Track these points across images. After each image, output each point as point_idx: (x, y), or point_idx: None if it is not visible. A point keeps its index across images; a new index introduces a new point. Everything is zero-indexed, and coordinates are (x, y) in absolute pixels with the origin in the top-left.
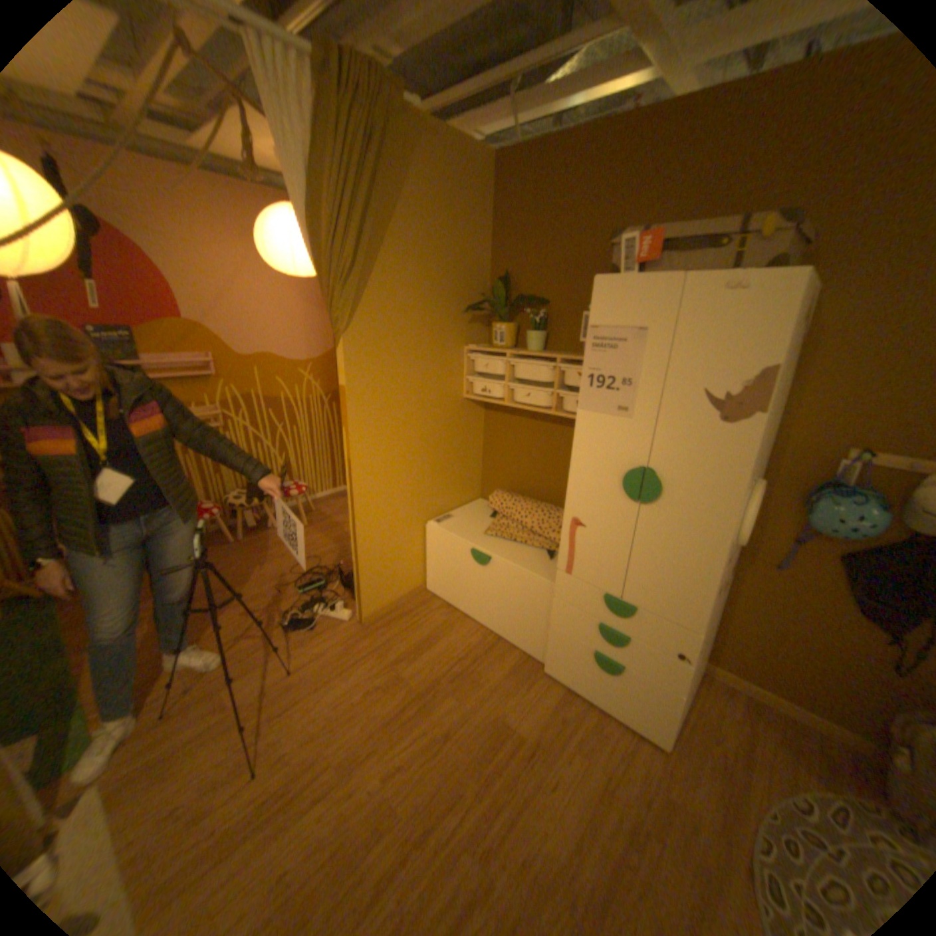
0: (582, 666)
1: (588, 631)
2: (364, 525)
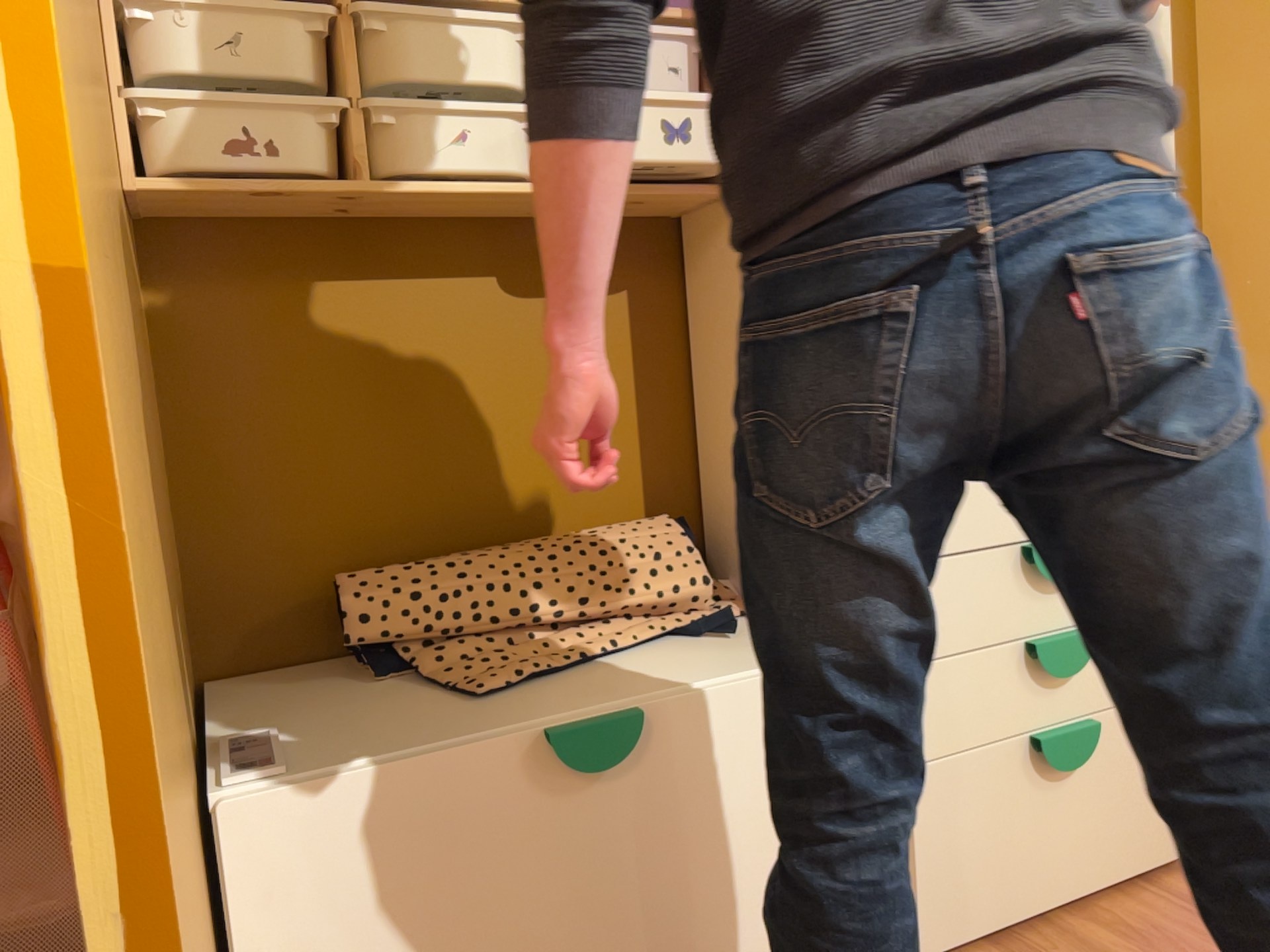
0: (1012, 822)
1: (1006, 697)
2: (163, 849)
